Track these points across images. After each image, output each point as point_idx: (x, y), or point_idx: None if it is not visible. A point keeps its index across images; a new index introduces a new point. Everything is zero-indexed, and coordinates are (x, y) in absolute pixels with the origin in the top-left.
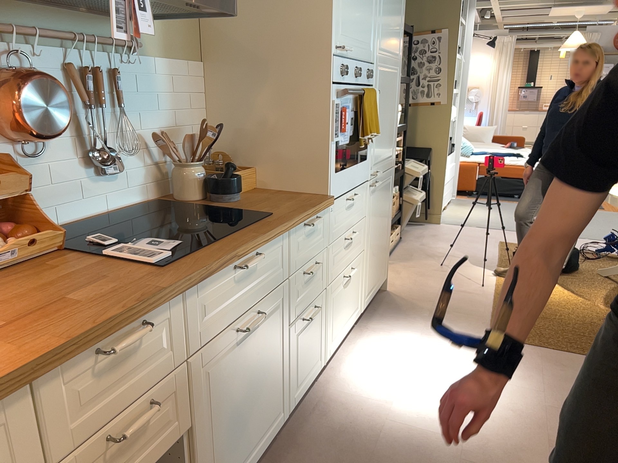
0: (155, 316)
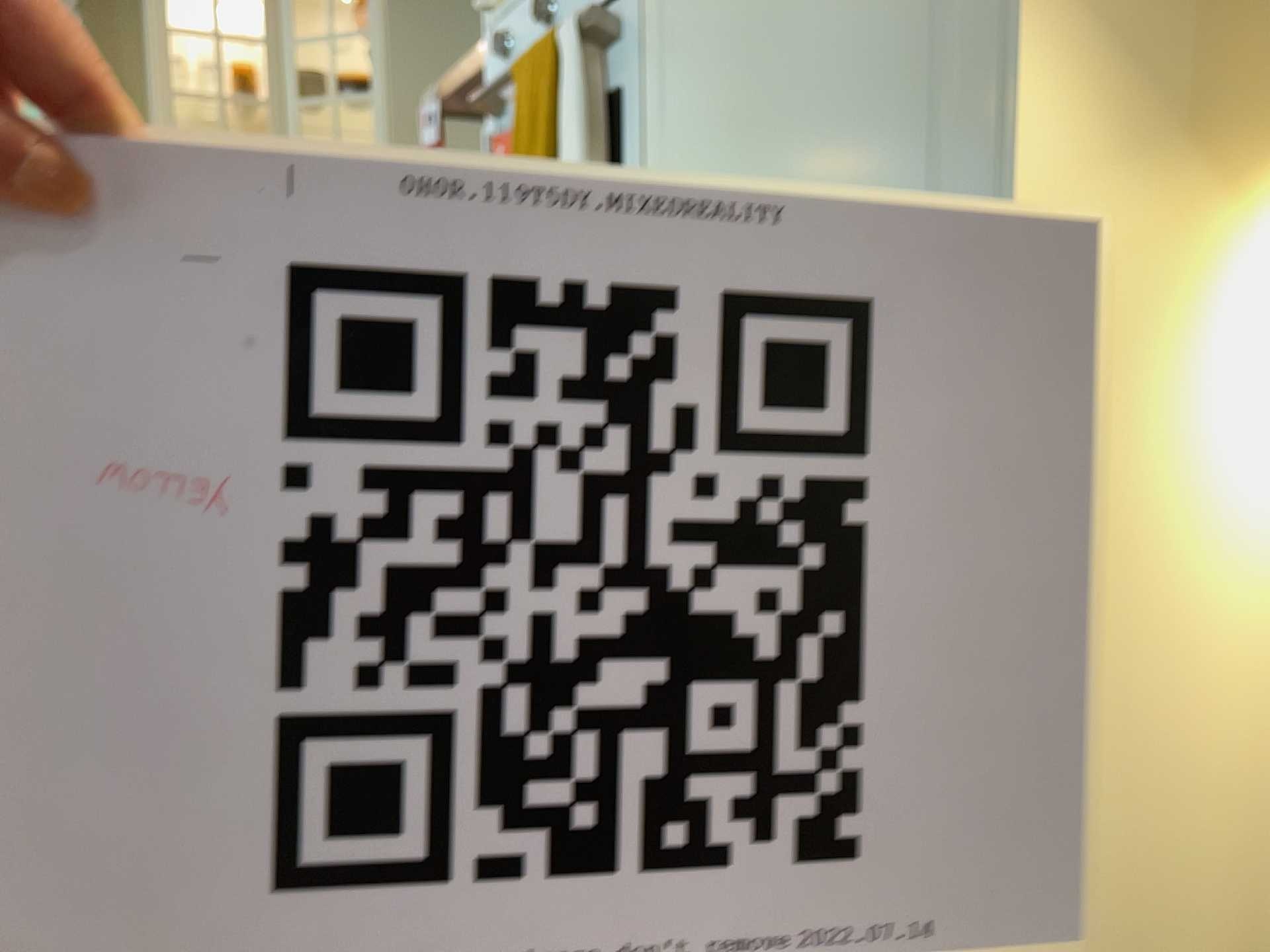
0: None
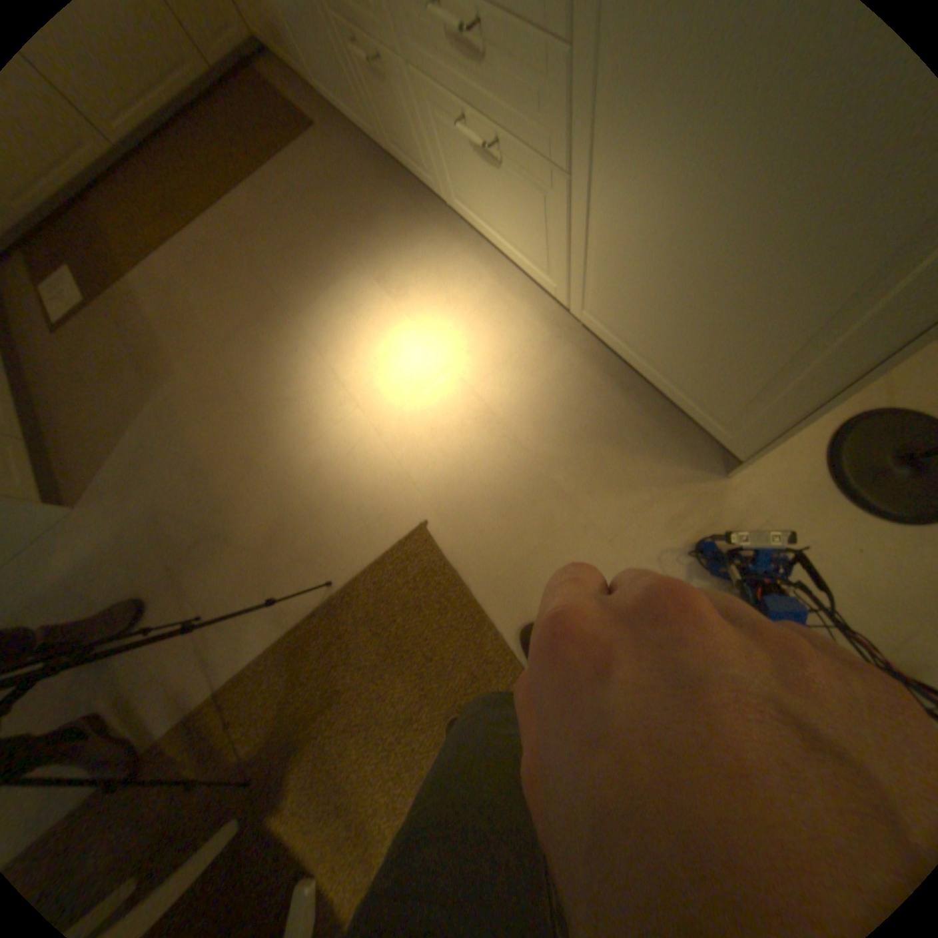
0: None
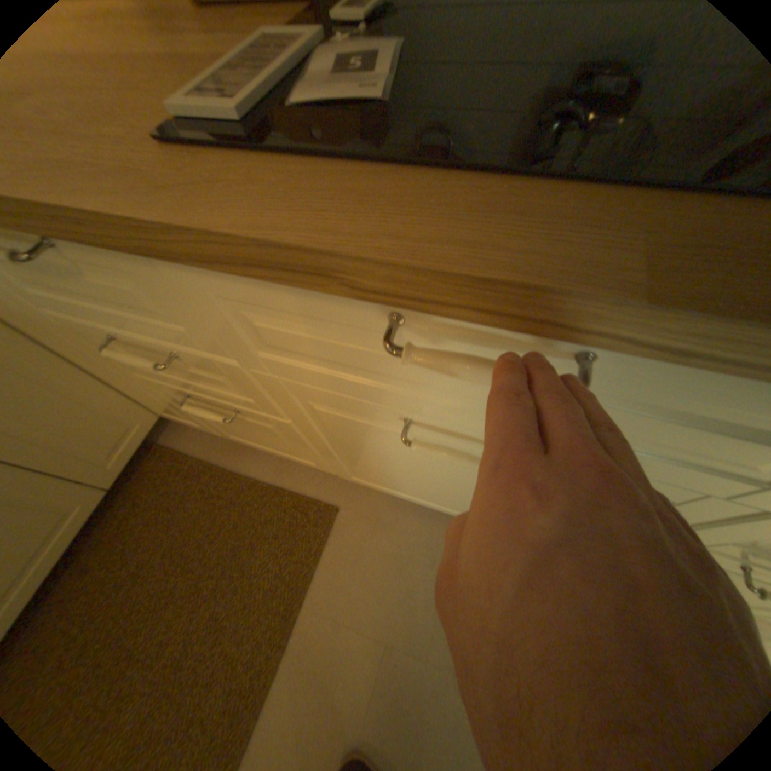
0: (83, 254)
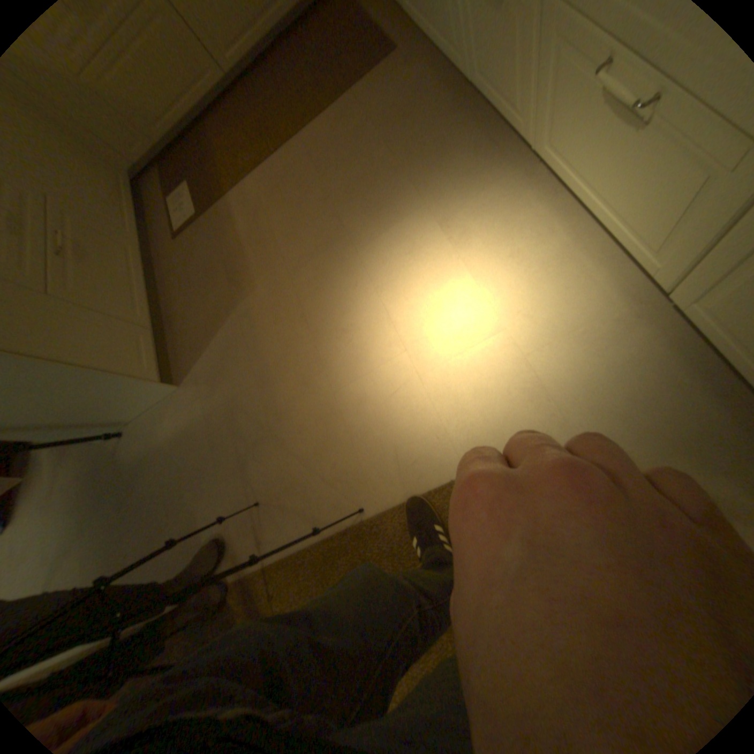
0: None
